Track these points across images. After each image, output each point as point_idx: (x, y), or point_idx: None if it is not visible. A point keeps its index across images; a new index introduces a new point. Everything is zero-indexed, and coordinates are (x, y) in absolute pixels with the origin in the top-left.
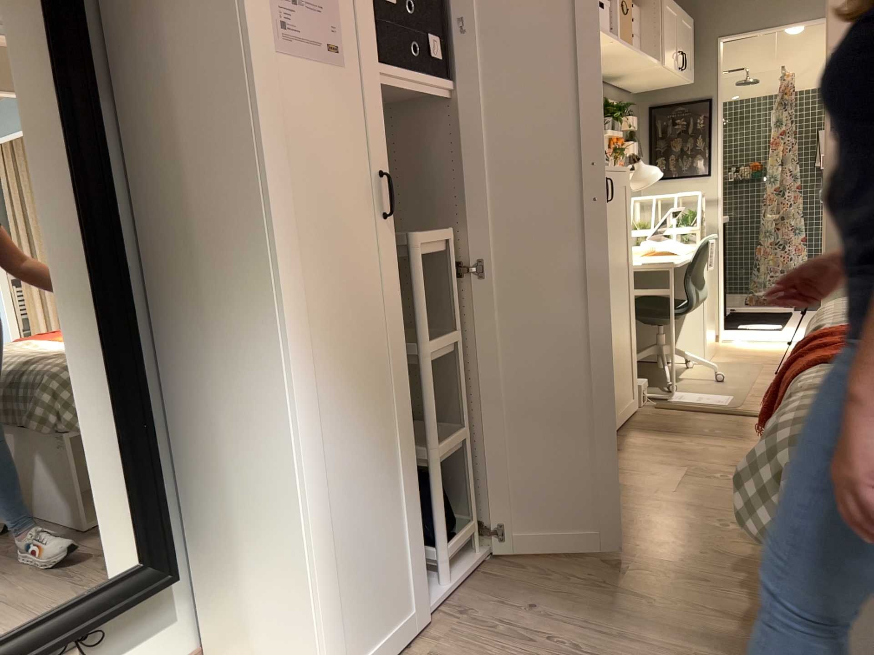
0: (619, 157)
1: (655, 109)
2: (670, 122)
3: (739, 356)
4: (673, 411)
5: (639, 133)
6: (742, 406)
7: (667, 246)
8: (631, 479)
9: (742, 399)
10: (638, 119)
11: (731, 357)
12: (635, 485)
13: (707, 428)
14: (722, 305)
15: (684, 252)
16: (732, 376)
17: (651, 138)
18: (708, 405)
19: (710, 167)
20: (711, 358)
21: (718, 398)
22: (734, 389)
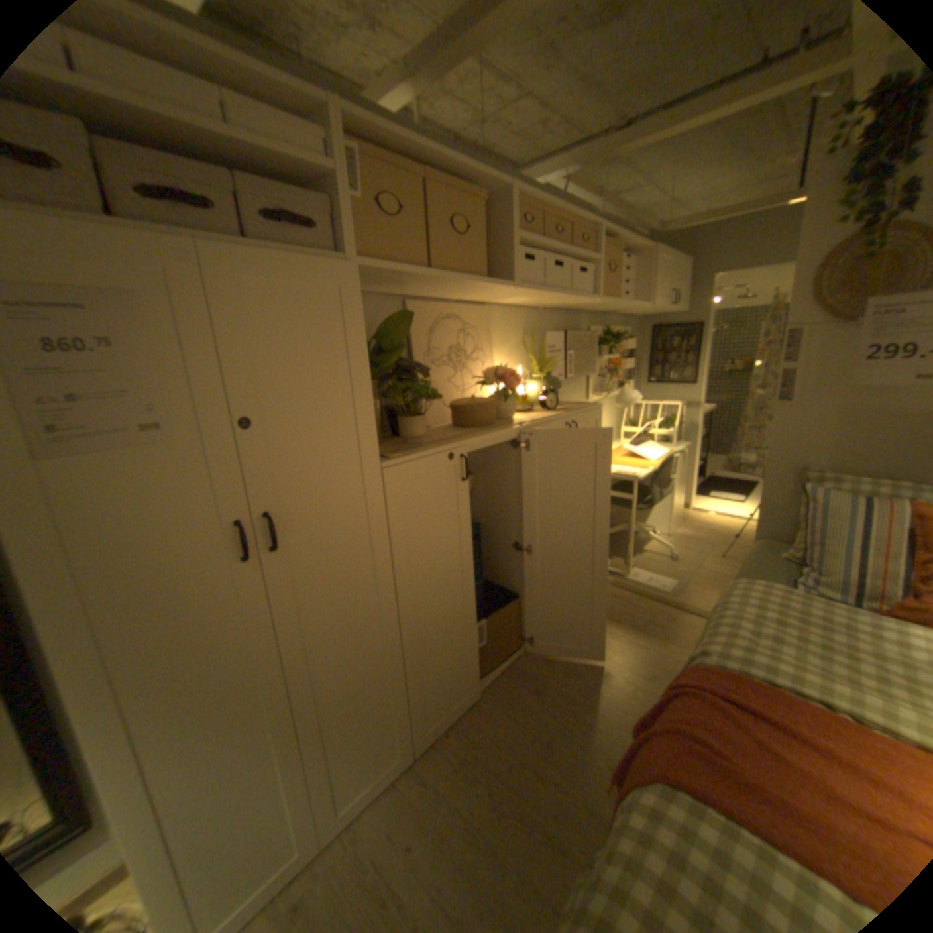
0: (618, 370)
1: (658, 327)
2: (669, 338)
3: (699, 531)
4: (622, 591)
5: (643, 345)
6: (680, 595)
7: (641, 452)
8: (557, 677)
9: (683, 587)
10: (644, 334)
11: (692, 531)
12: (557, 685)
13: (641, 621)
14: (695, 483)
15: (655, 457)
16: (685, 555)
17: (652, 350)
18: (653, 589)
19: (697, 377)
20: (675, 529)
21: (665, 581)
22: (681, 571)
